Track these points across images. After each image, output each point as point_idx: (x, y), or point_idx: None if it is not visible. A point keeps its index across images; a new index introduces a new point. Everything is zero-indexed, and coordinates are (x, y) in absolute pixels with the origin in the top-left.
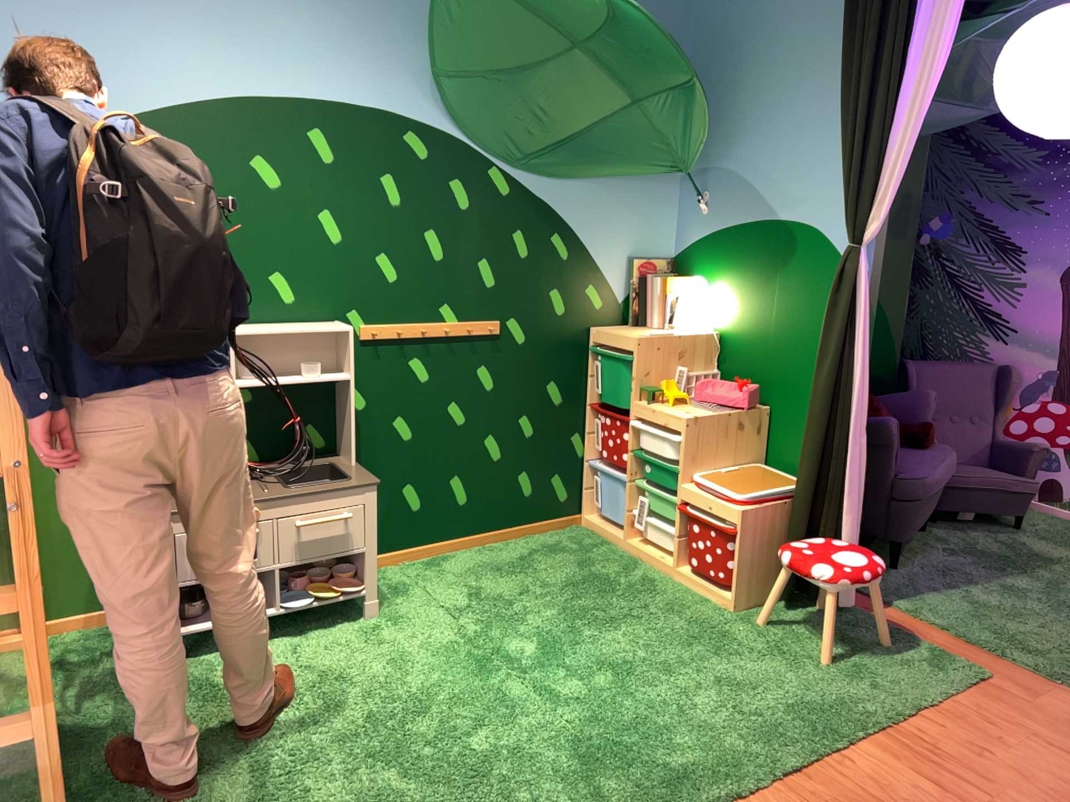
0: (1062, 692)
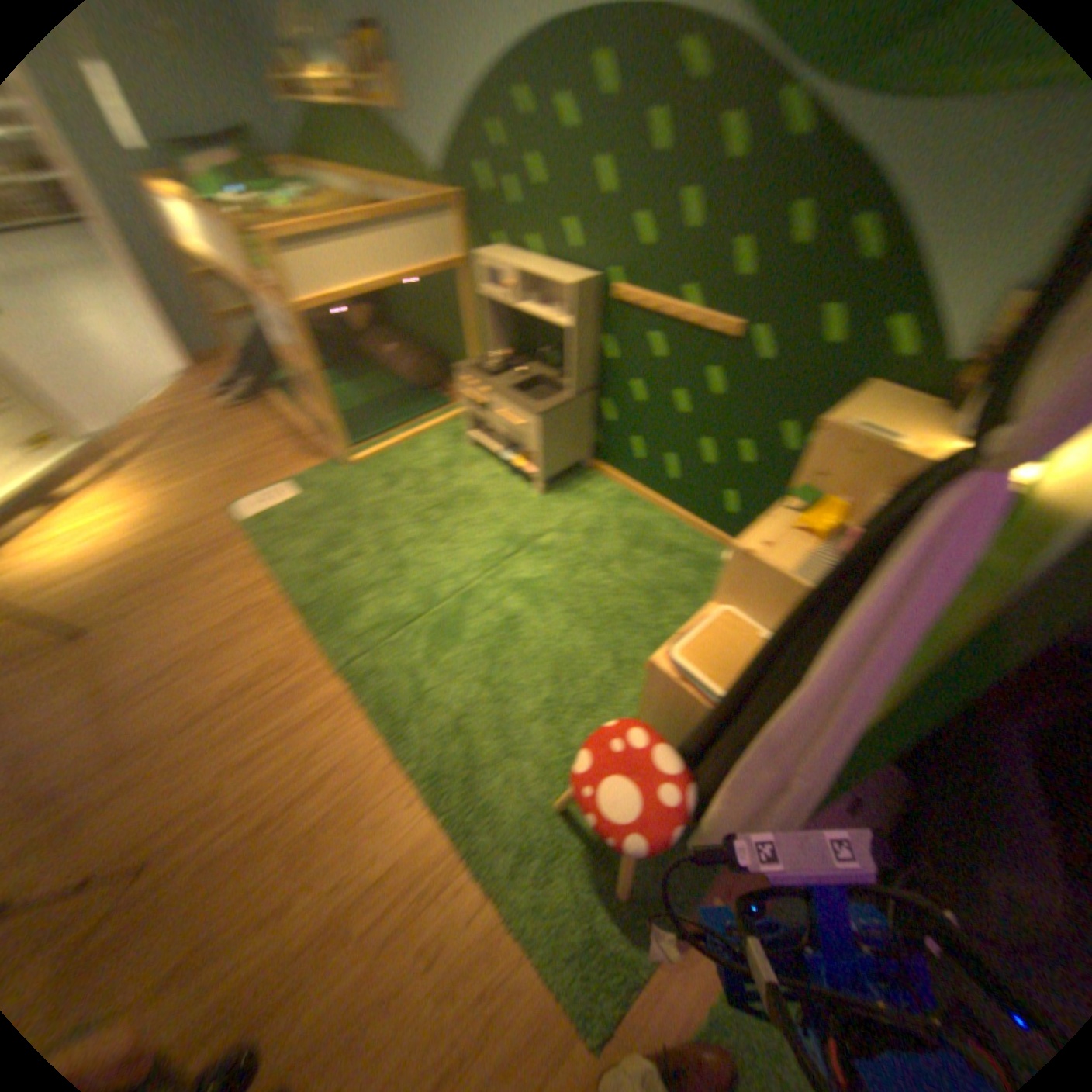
0: None
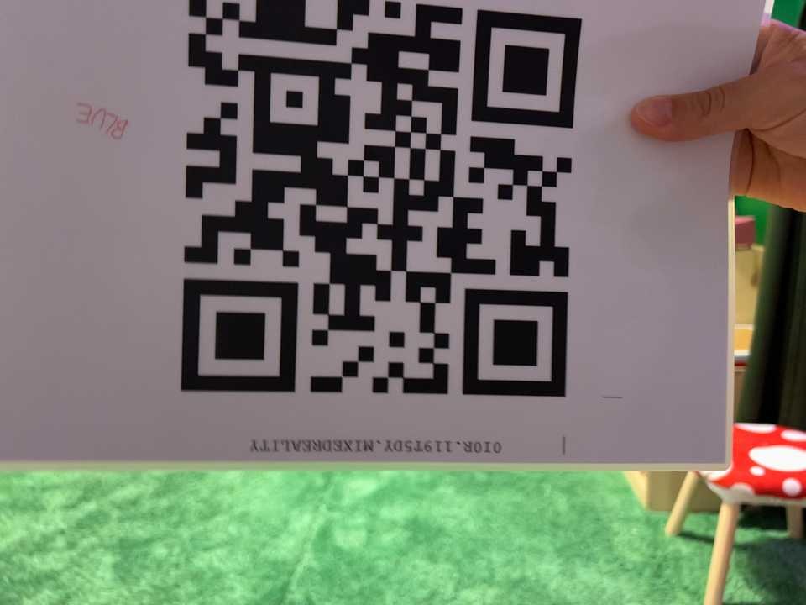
0: None
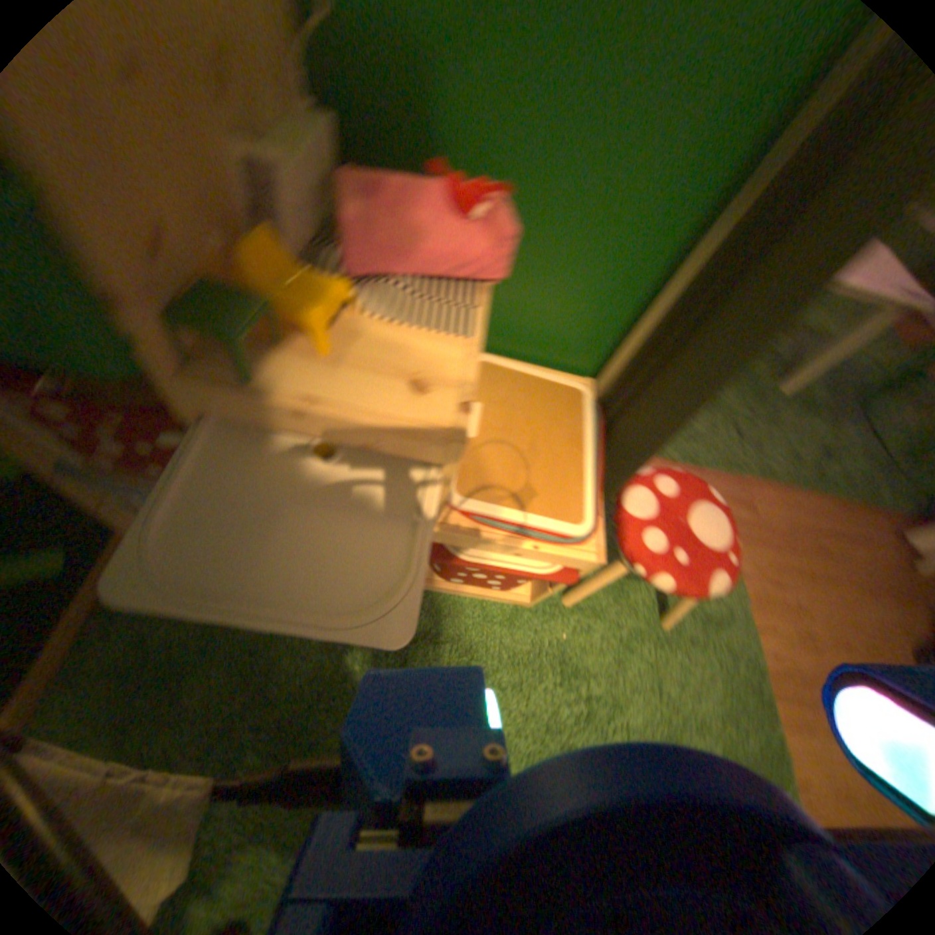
0: (760, 491)
